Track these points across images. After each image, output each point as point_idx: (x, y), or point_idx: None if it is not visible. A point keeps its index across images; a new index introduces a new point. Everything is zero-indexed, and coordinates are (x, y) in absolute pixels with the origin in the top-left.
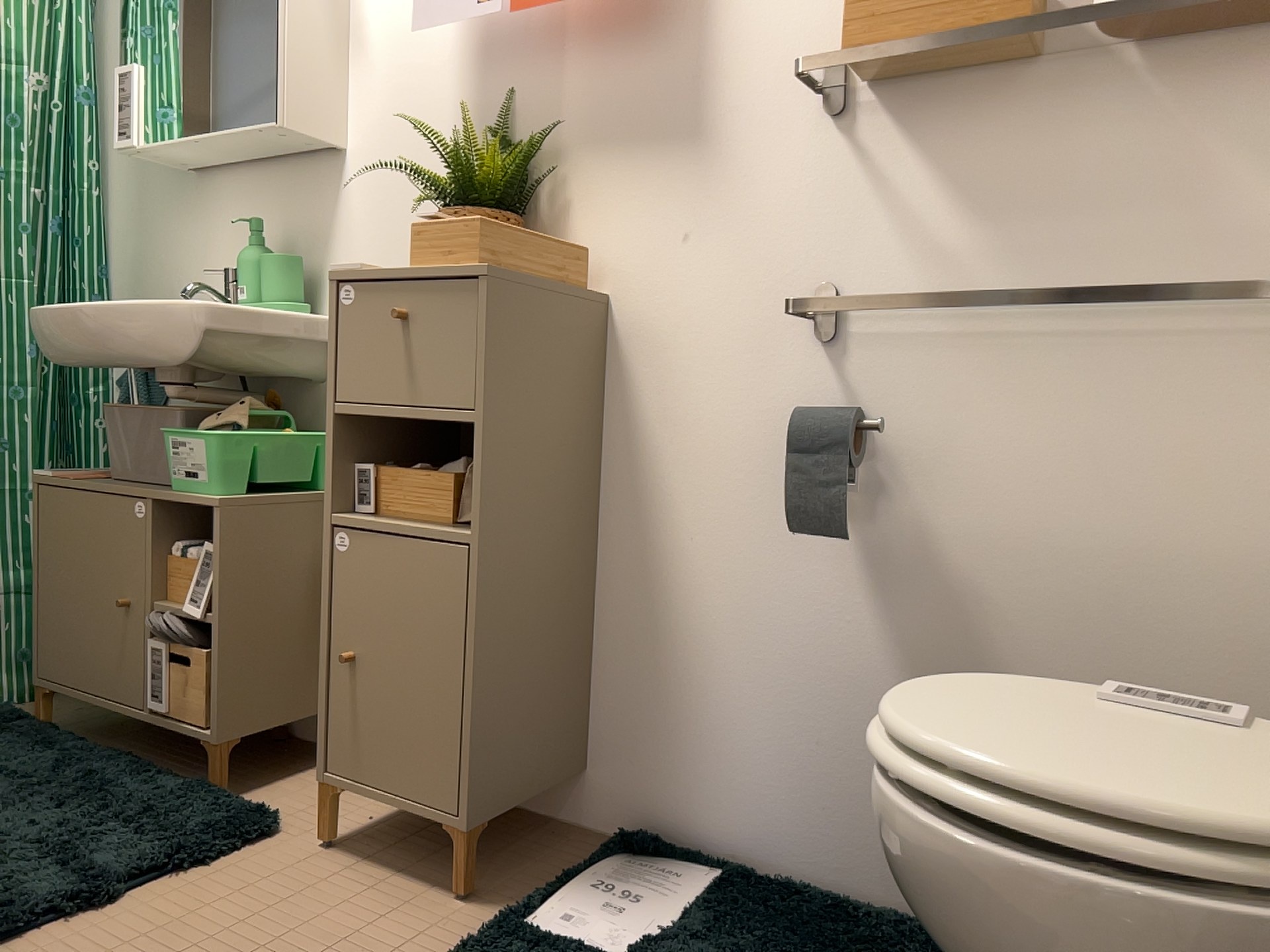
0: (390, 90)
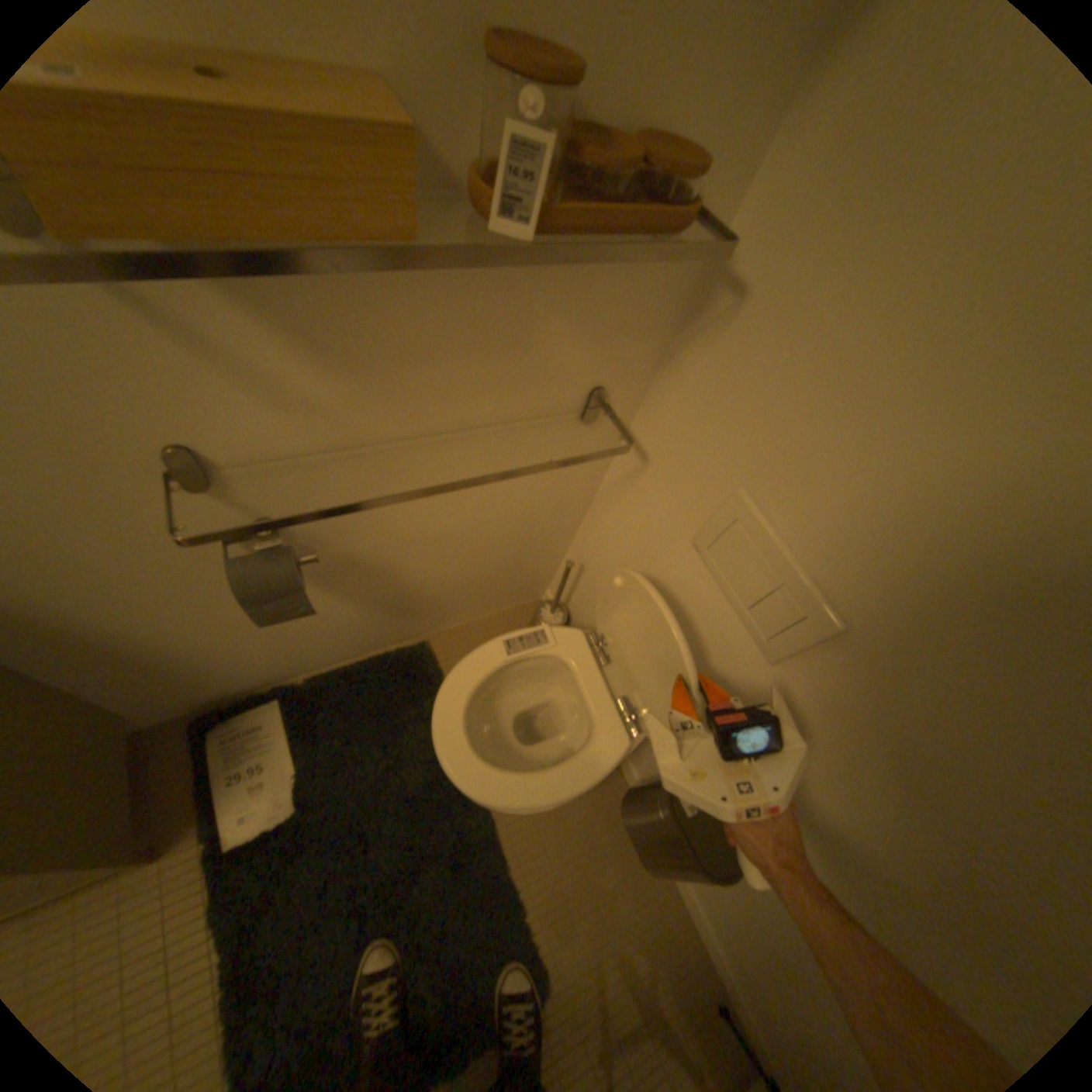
0: None
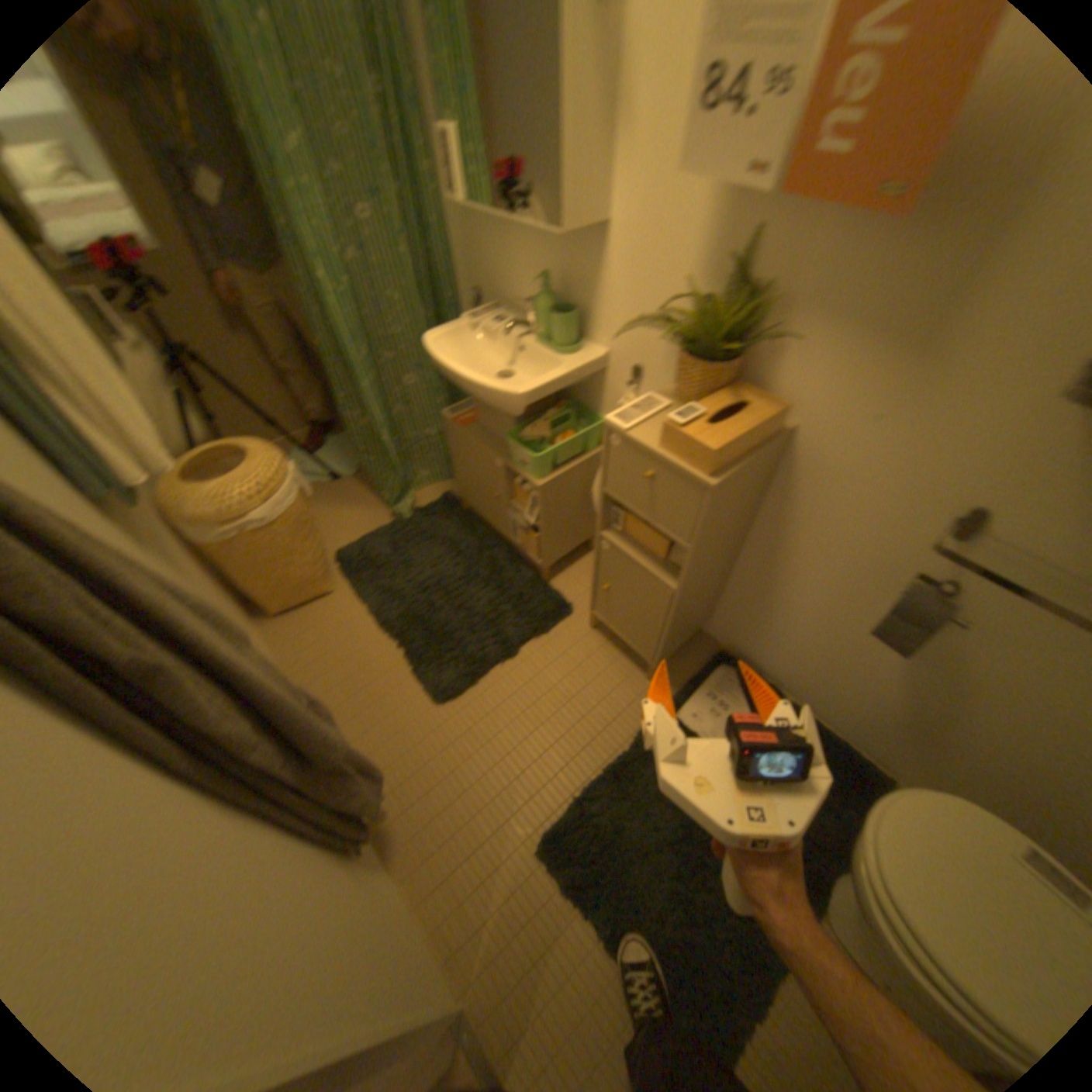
0: (654, 176)
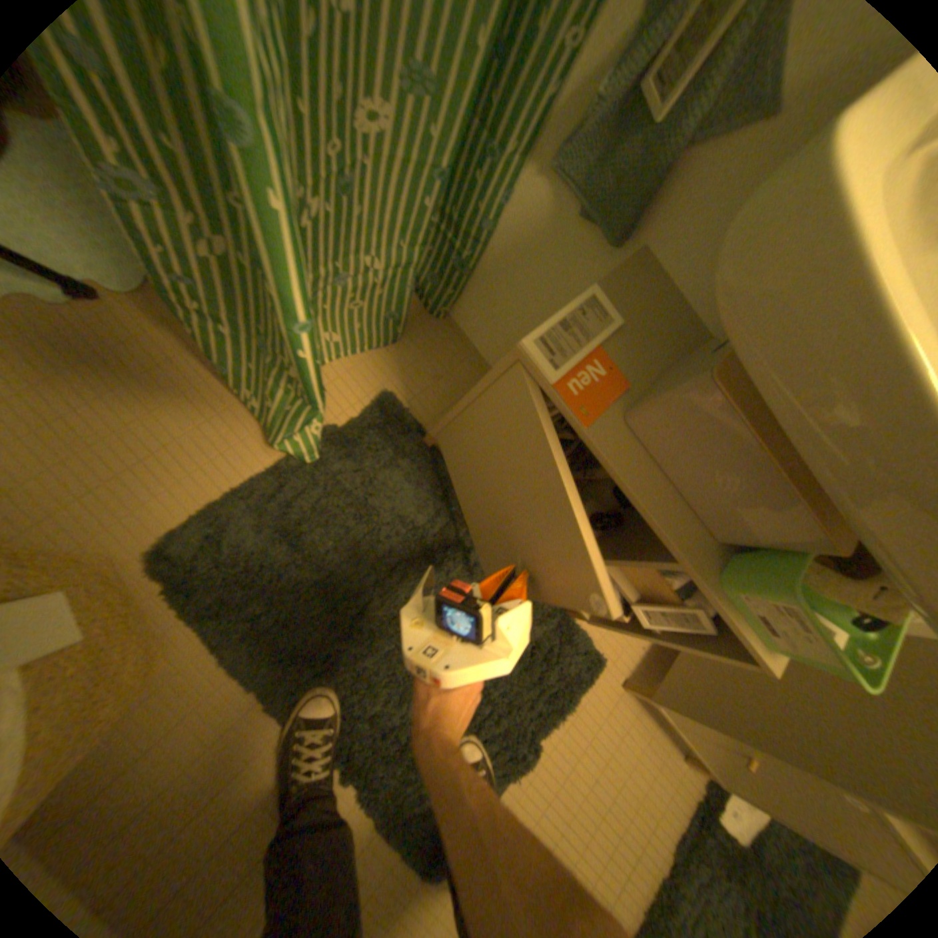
0: None
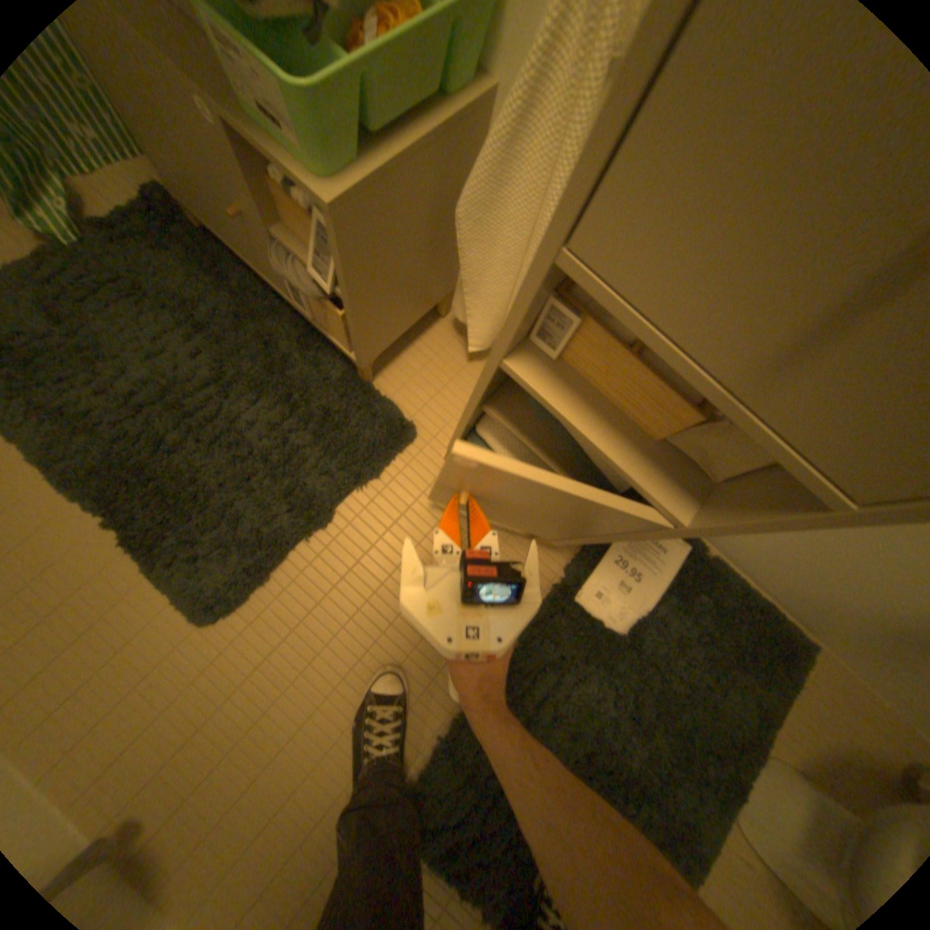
0: None
